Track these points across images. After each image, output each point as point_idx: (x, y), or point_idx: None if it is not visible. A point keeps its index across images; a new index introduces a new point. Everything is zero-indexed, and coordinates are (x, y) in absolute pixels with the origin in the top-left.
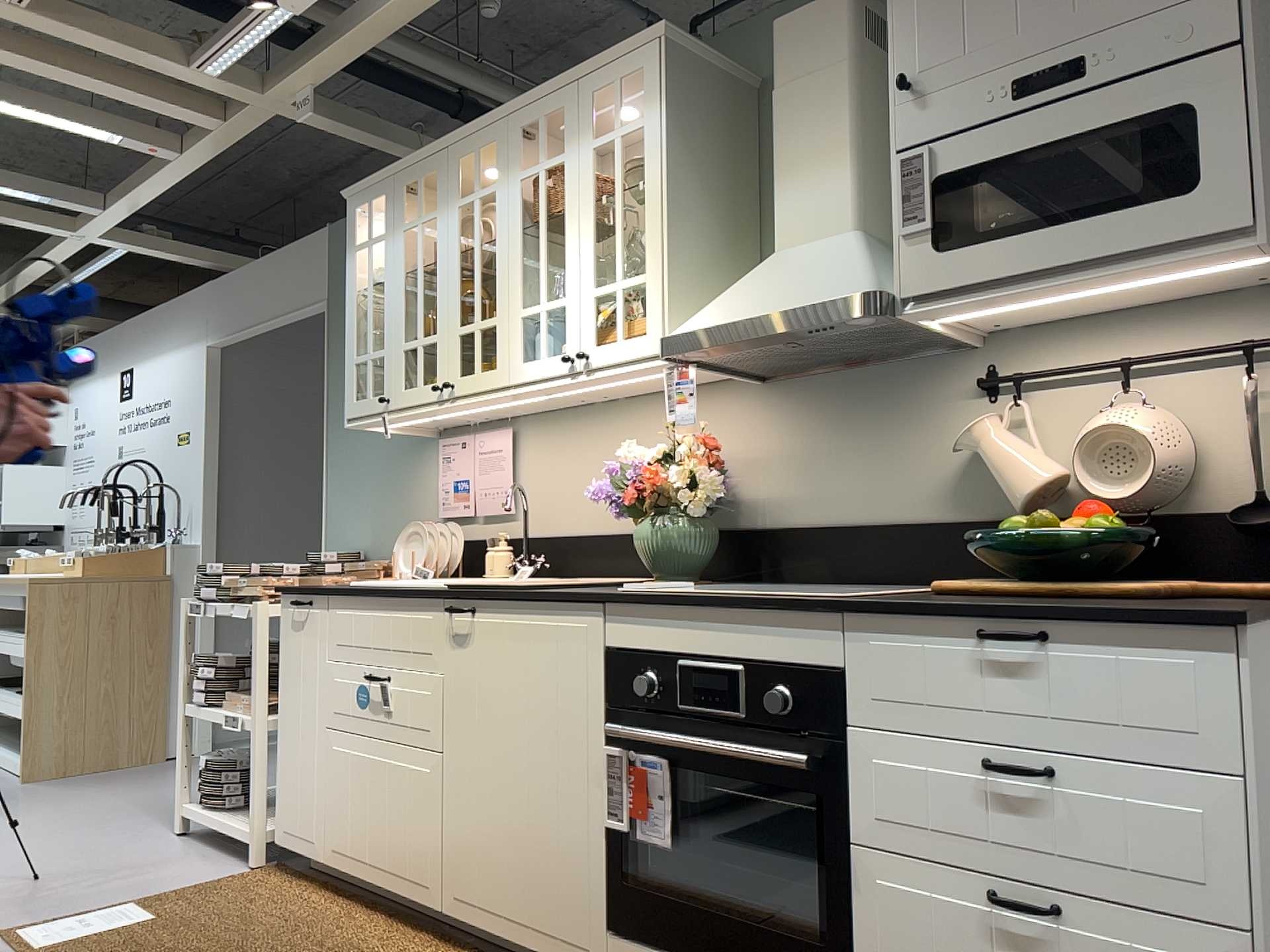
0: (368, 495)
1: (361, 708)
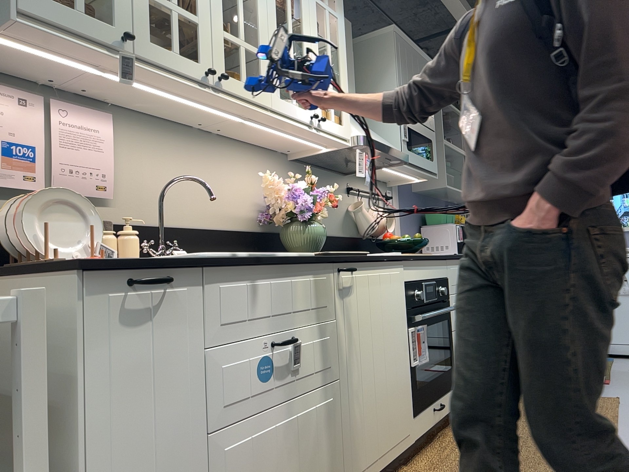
0: None
1: (263, 382)
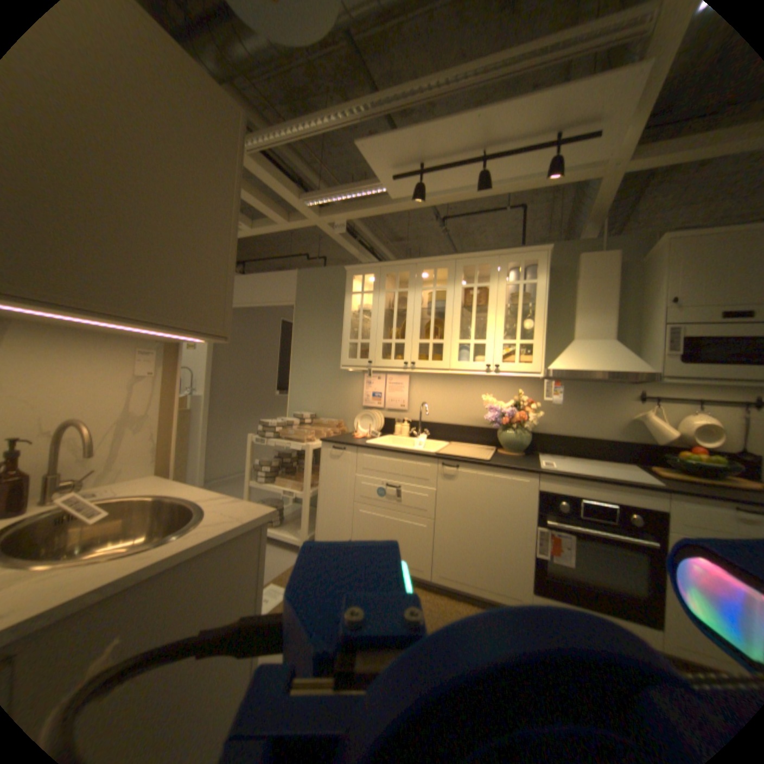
0: (317, 389)
1: (380, 496)
